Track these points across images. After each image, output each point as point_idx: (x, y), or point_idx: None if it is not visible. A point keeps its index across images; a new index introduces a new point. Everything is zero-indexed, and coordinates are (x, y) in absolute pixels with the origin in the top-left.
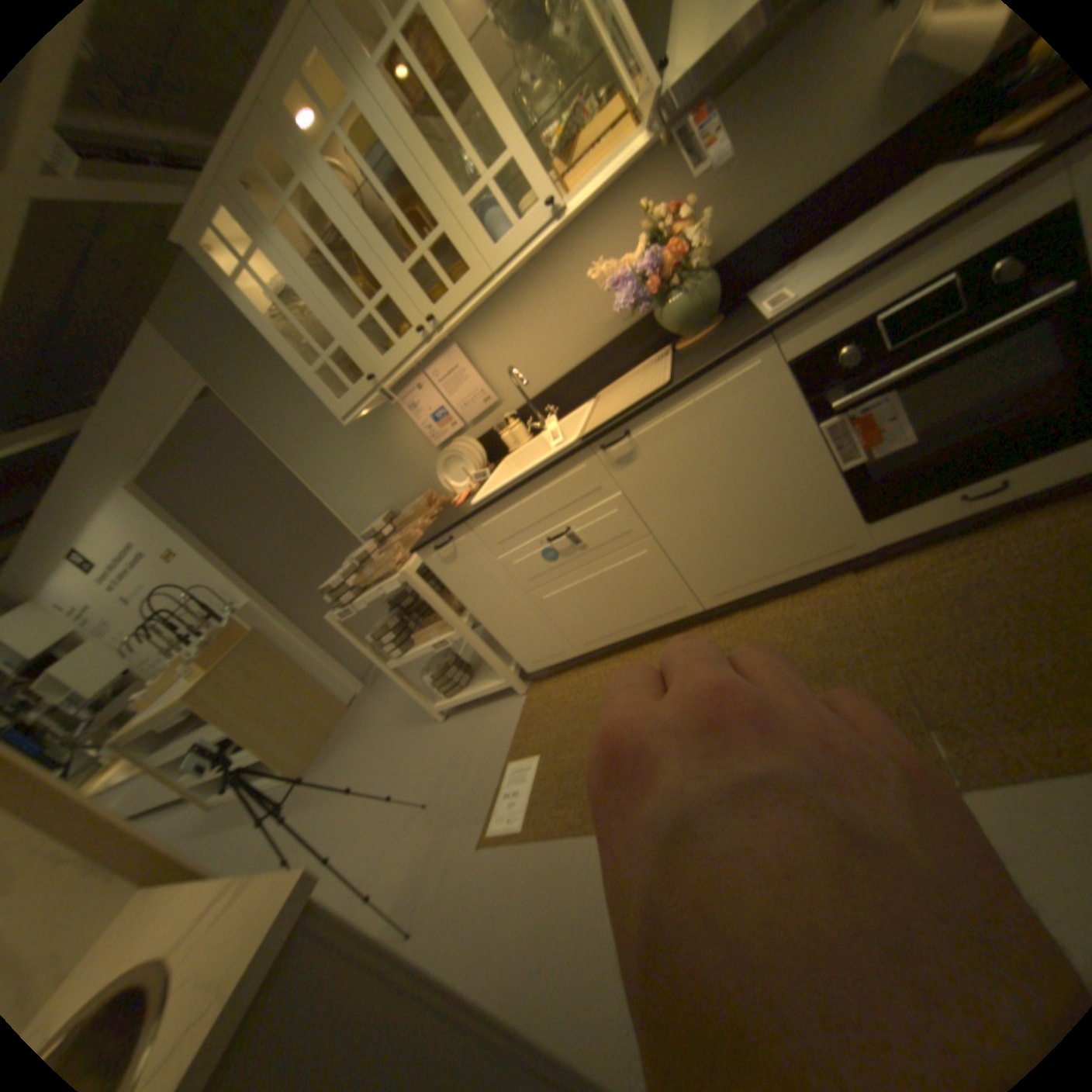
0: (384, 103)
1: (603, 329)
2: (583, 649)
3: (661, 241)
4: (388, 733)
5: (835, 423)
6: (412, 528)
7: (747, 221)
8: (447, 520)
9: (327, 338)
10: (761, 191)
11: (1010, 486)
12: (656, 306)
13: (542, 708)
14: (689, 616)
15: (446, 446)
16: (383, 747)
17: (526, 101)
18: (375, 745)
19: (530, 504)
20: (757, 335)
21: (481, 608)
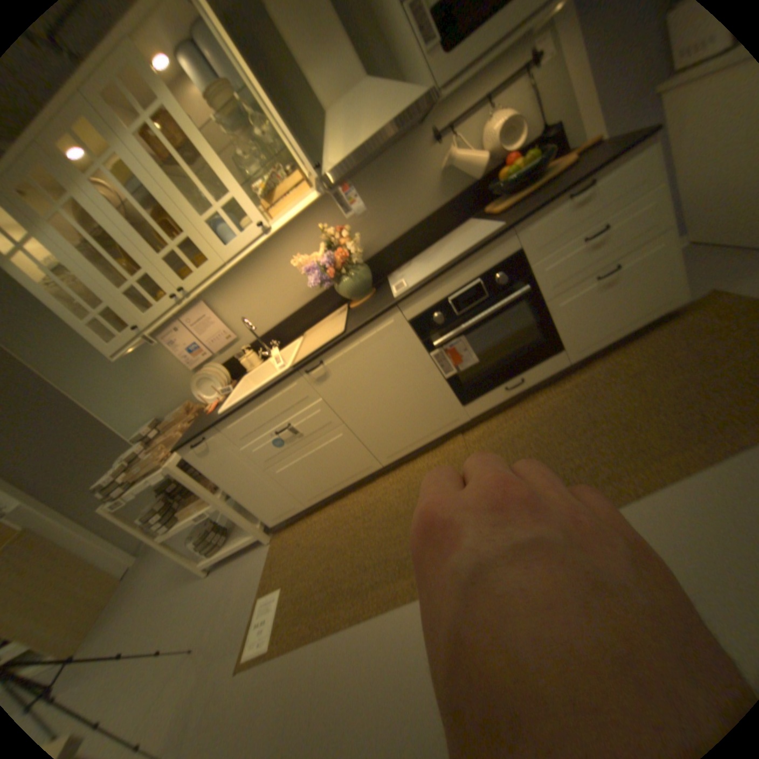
0: (138, 155)
1: (305, 293)
2: (308, 502)
3: (333, 246)
4: (159, 594)
5: (437, 351)
6: (173, 430)
7: (382, 236)
8: (201, 424)
9: (96, 296)
10: (388, 221)
11: (524, 380)
12: (334, 282)
13: (282, 550)
14: (374, 470)
15: (199, 368)
16: (155, 607)
17: (242, 159)
18: (148, 607)
19: (261, 409)
20: (389, 305)
21: (231, 484)
